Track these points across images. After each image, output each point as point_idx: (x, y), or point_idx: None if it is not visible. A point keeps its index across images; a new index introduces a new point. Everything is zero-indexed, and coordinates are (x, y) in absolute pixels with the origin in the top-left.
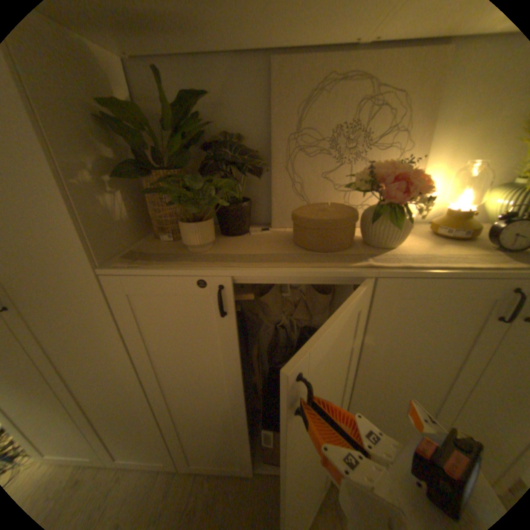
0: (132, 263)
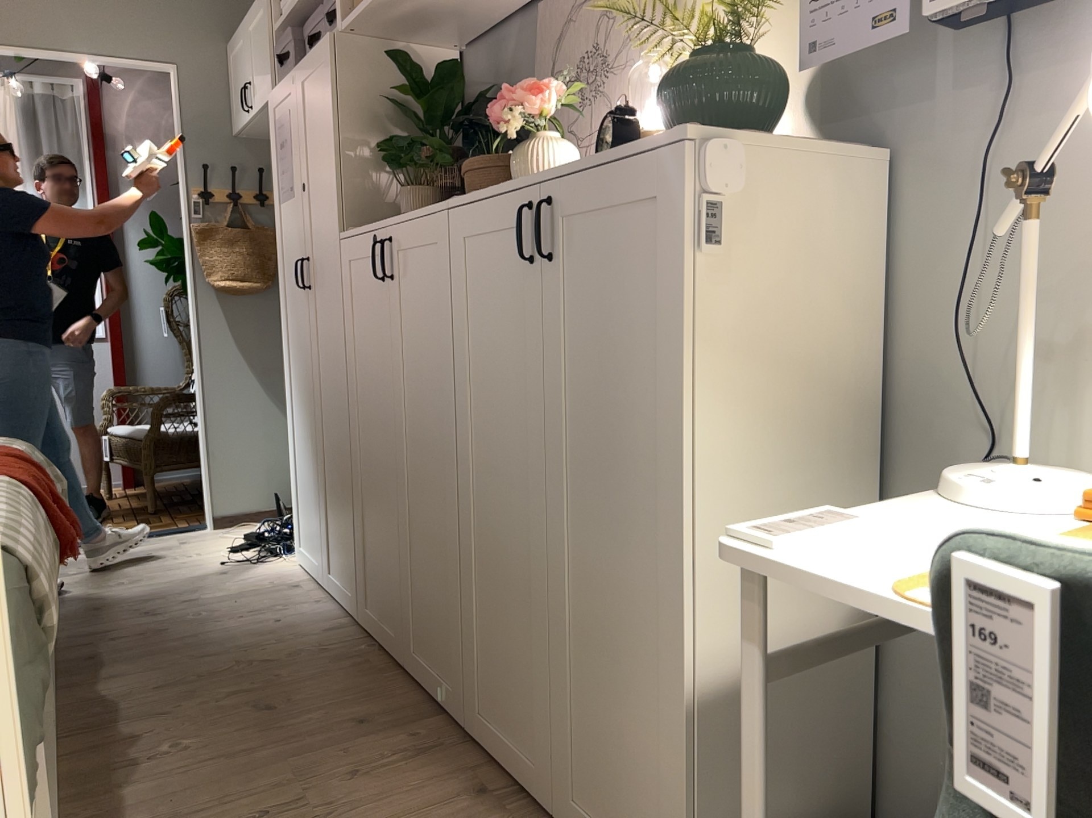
0: (357, 228)
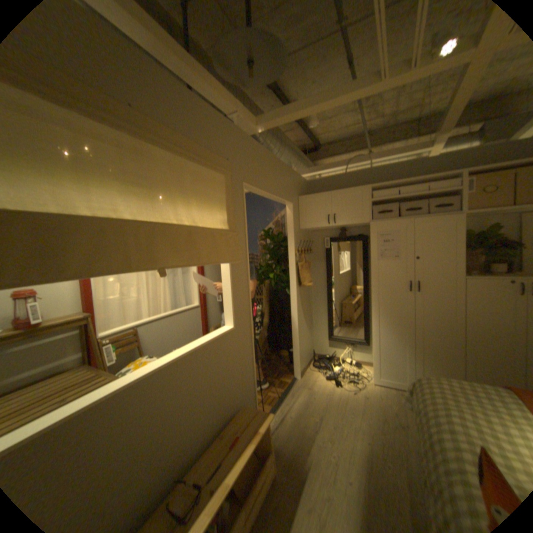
0: (479, 277)
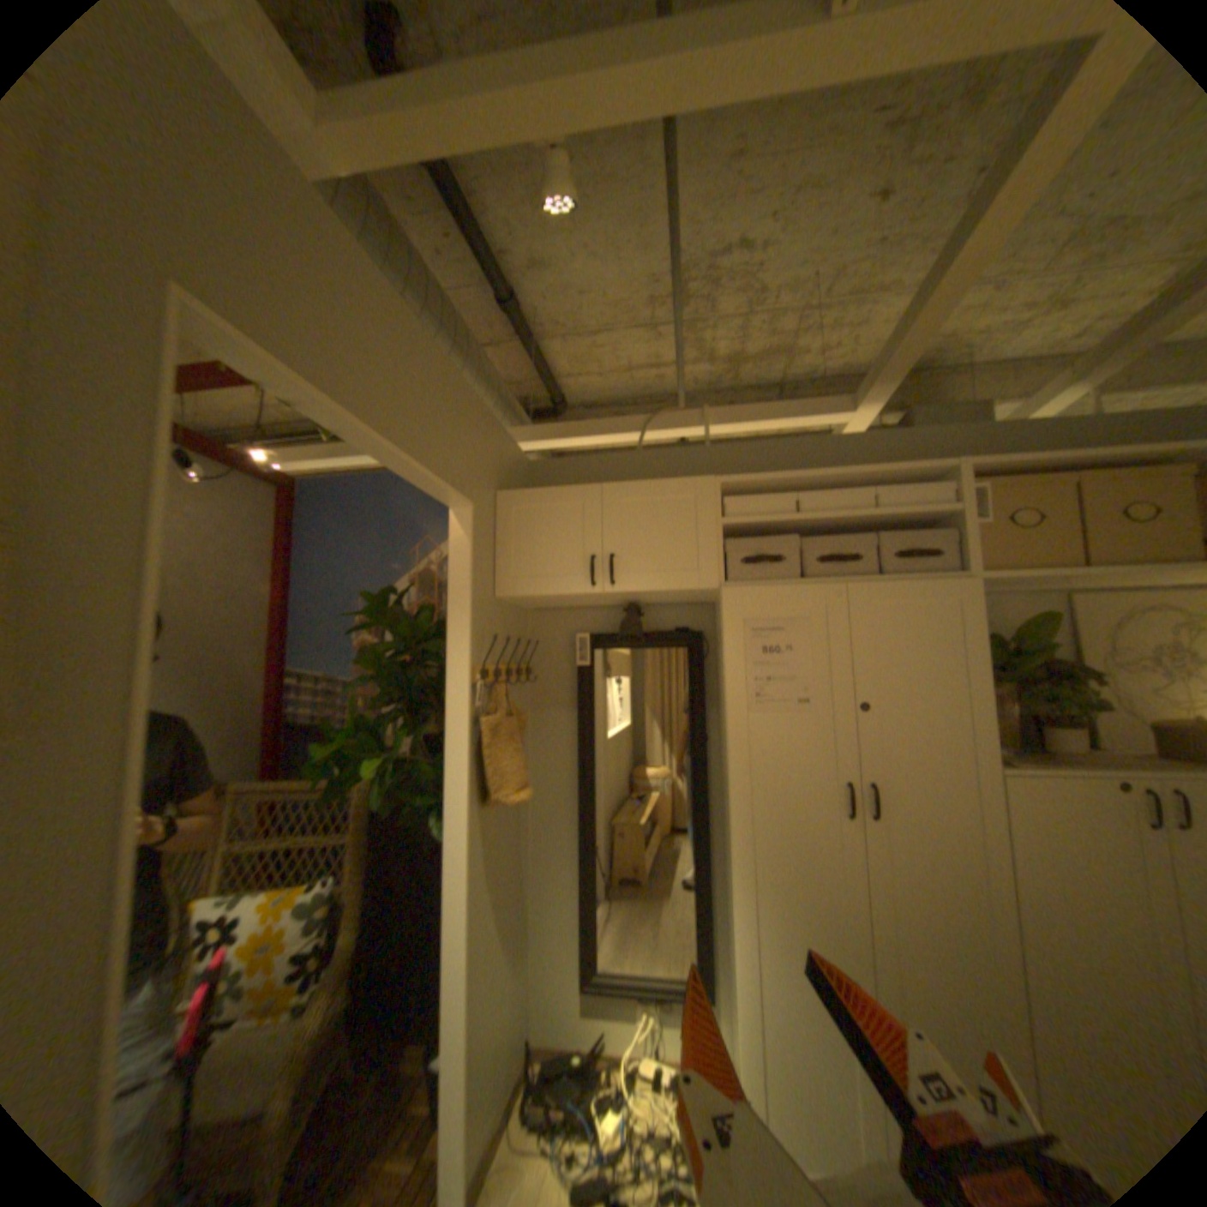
0: (1034, 769)
